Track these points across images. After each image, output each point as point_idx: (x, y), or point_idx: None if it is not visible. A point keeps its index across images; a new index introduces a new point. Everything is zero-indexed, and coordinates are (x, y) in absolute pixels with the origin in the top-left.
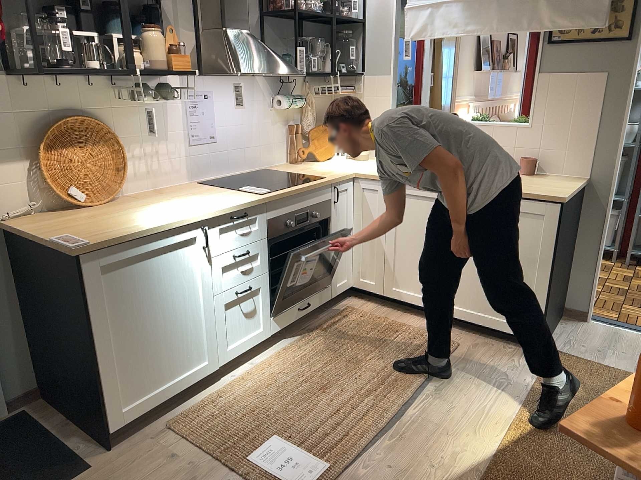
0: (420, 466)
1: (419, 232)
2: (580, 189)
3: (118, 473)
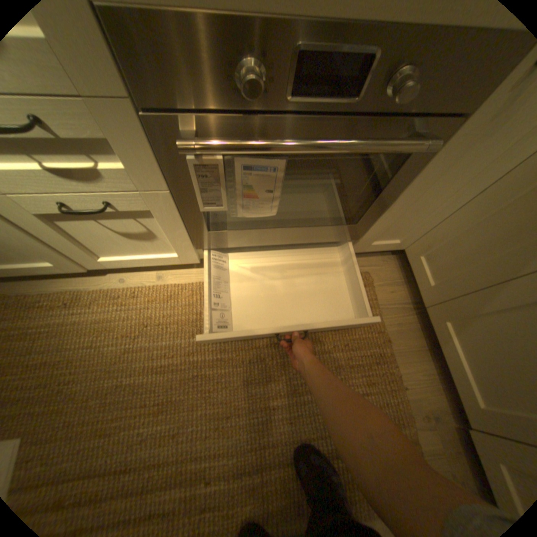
0: None
1: None
2: None
3: None
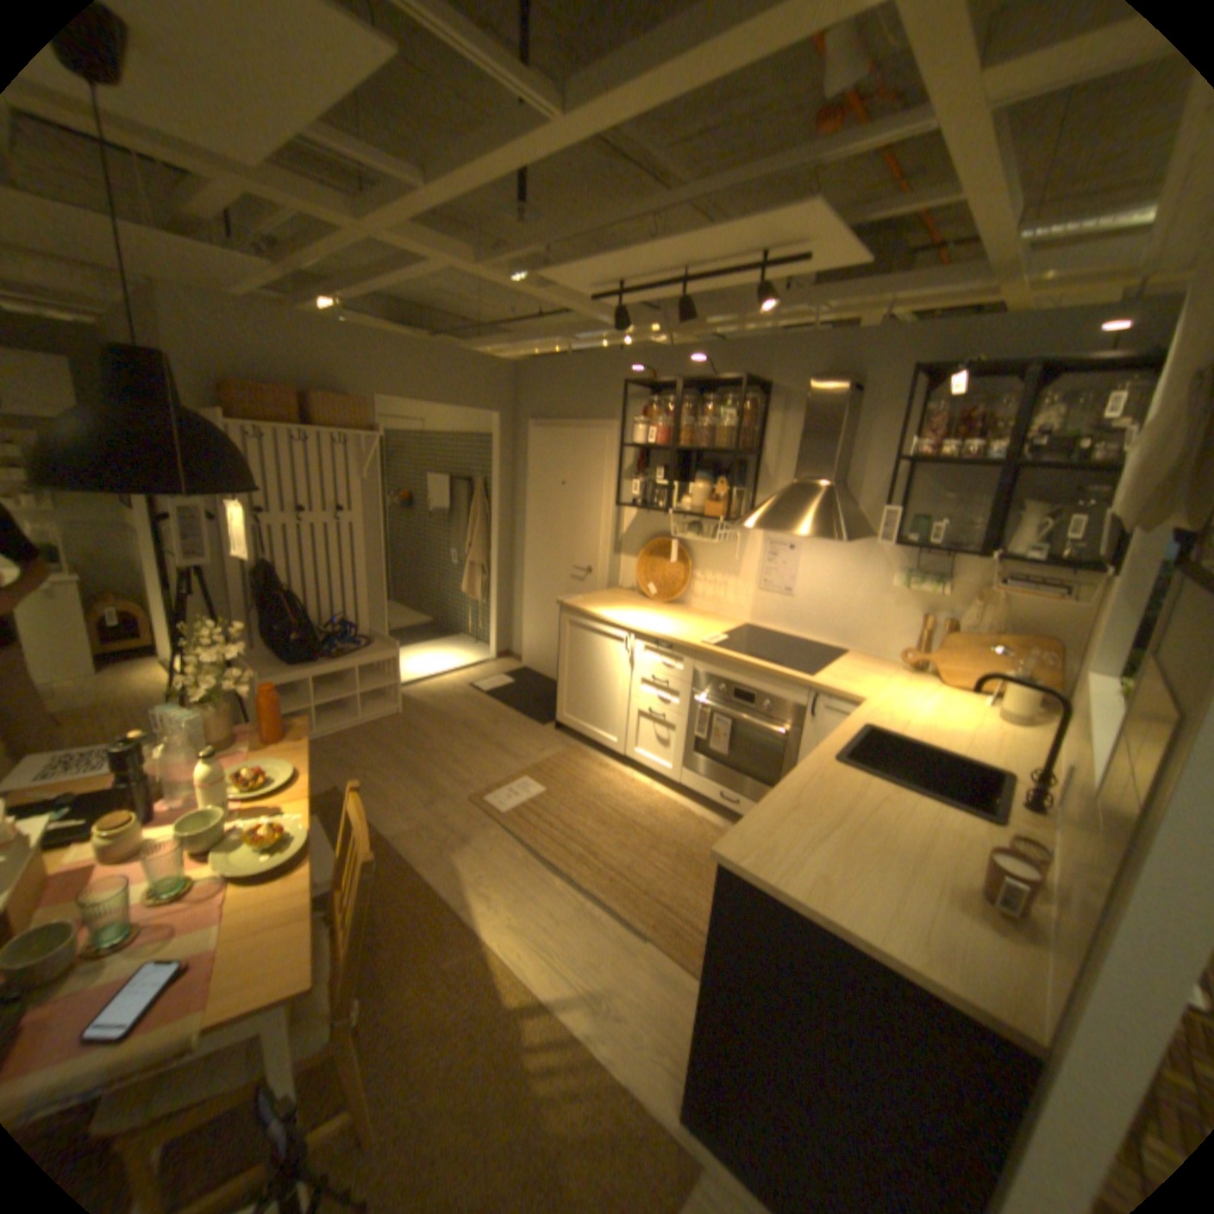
0: (486, 869)
1: None
2: (888, 968)
3: (535, 734)
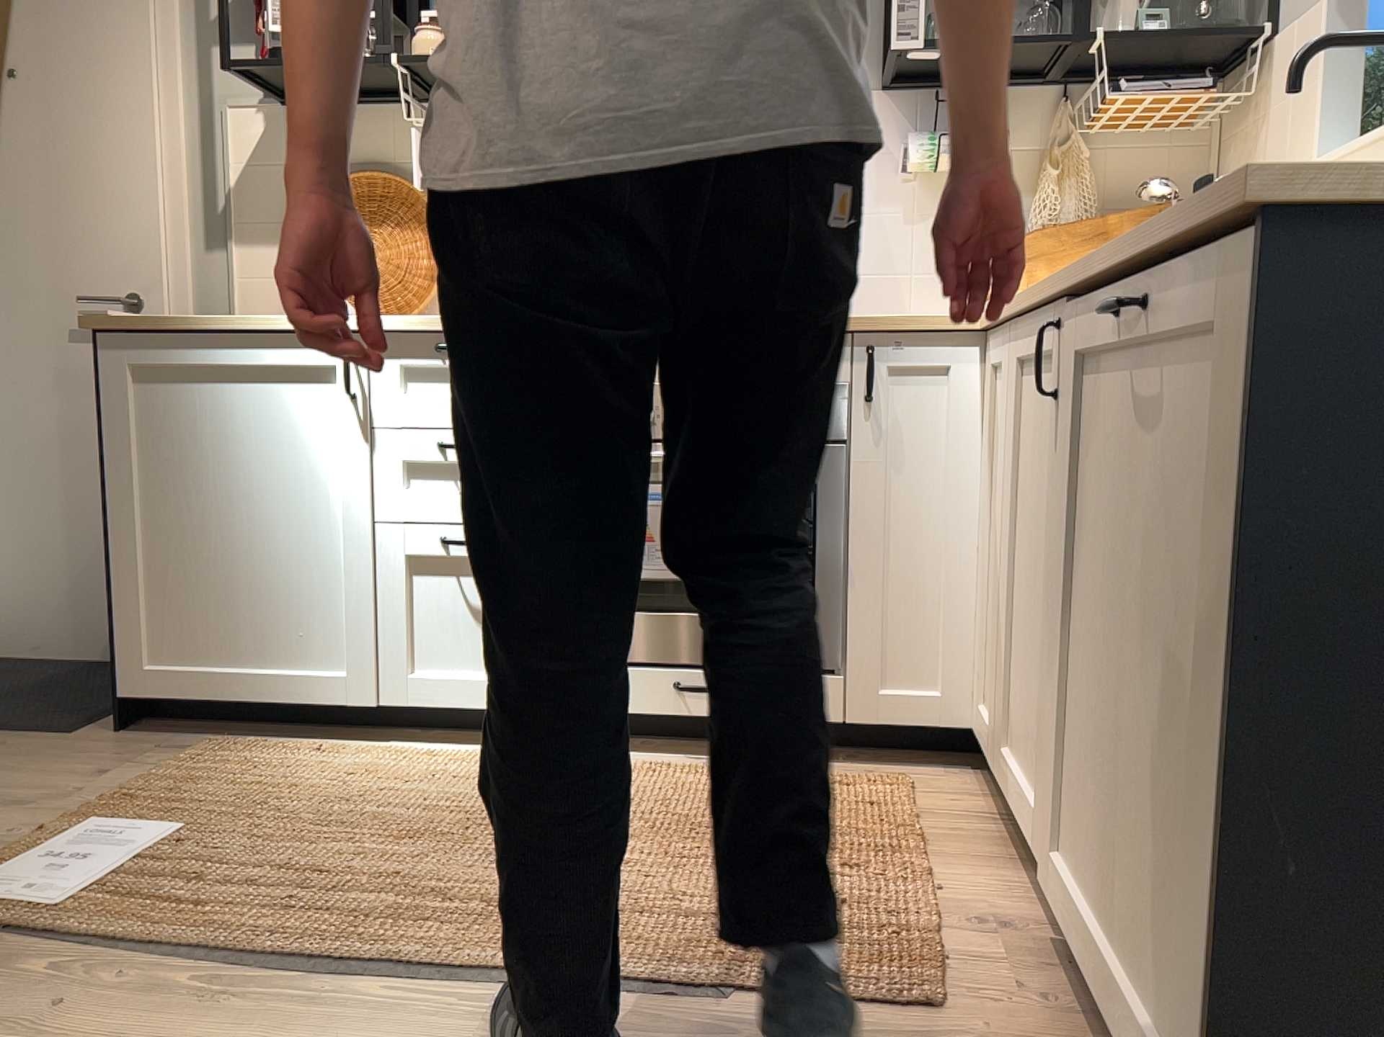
0: None
1: (1046, 515)
2: None
3: (51, 754)
